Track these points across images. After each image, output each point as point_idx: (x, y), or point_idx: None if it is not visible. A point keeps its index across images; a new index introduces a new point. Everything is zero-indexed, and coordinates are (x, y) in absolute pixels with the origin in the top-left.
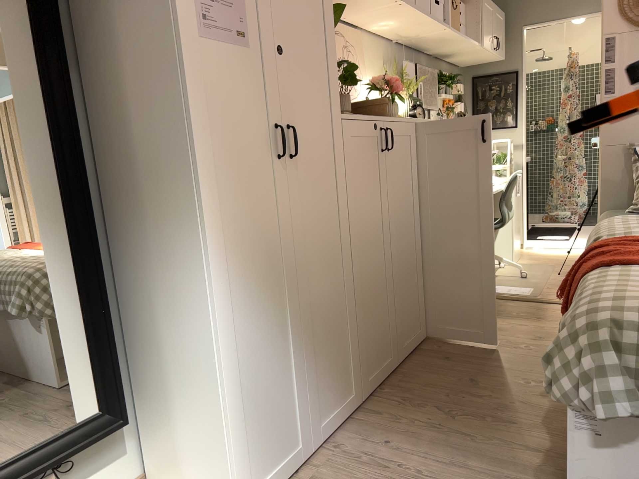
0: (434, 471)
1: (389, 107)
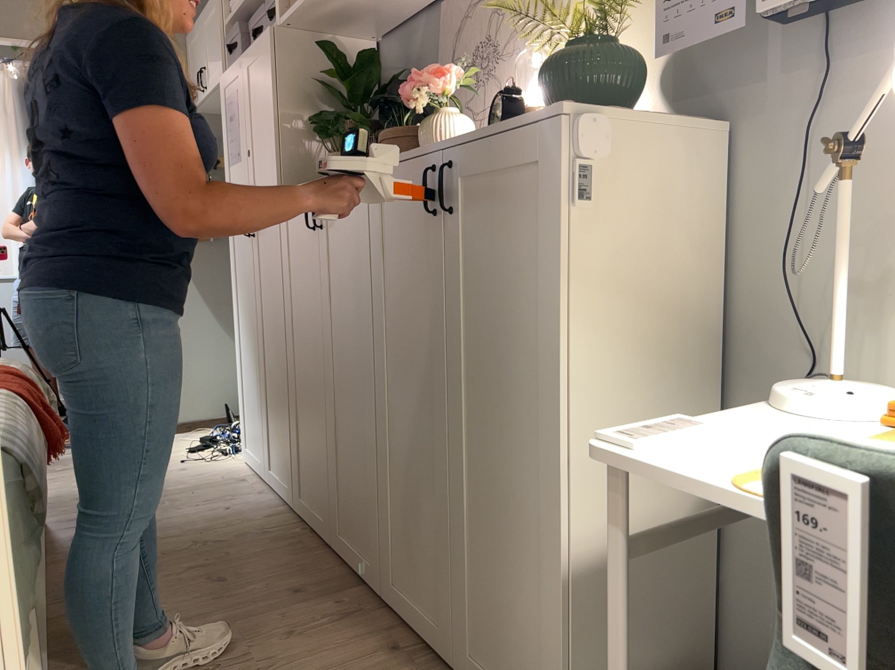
0: (170, 516)
1: (421, 136)
